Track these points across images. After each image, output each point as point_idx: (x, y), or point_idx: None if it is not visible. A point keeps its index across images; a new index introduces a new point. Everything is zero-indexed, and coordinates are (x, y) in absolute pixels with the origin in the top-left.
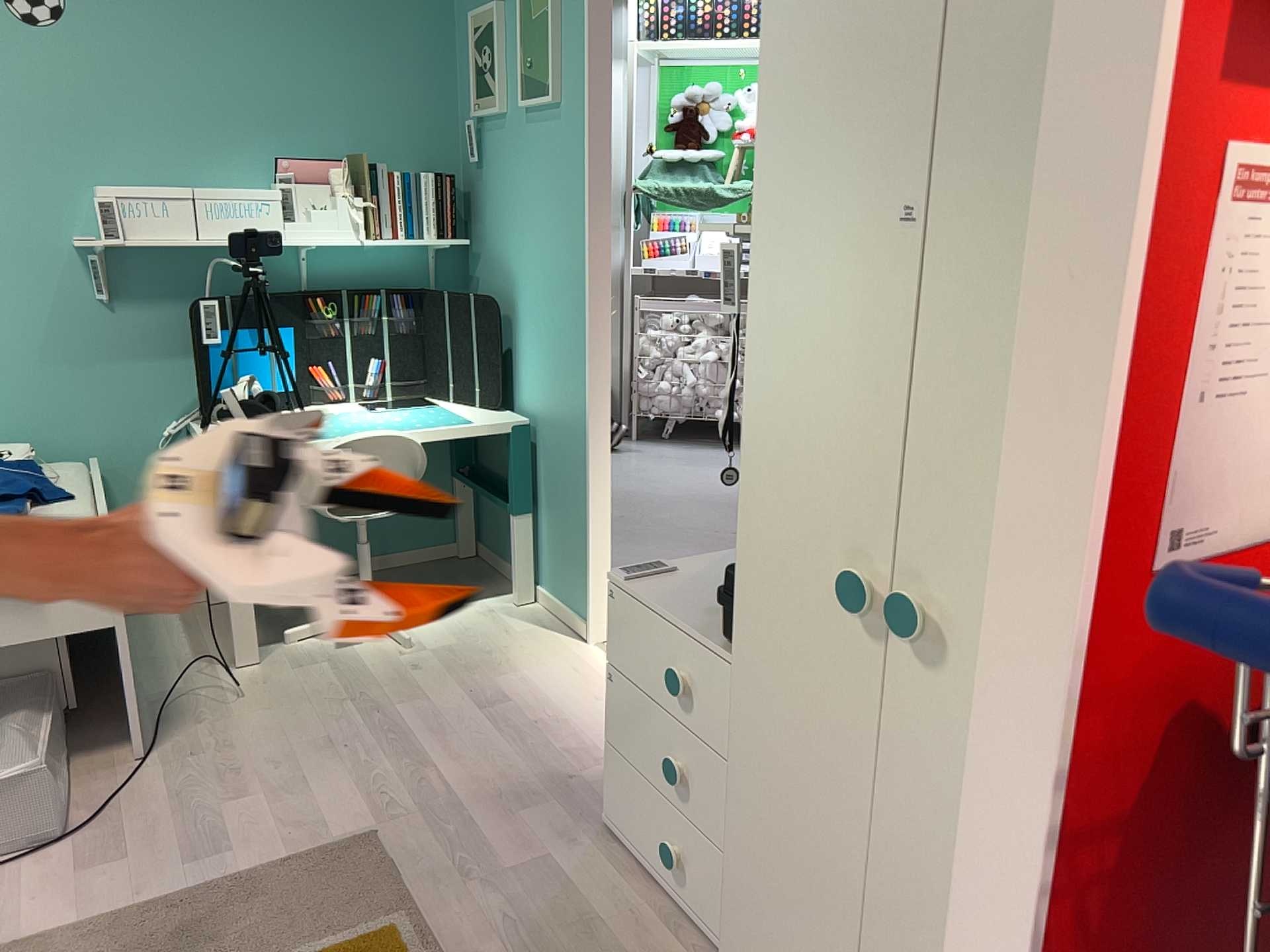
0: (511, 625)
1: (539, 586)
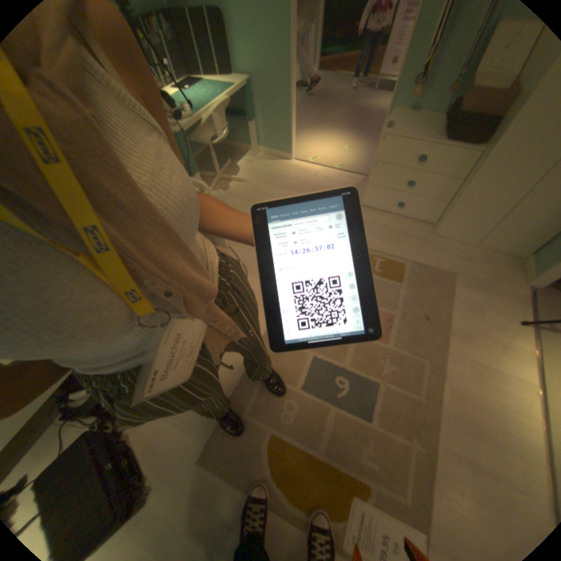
0: (262, 163)
1: (258, 147)
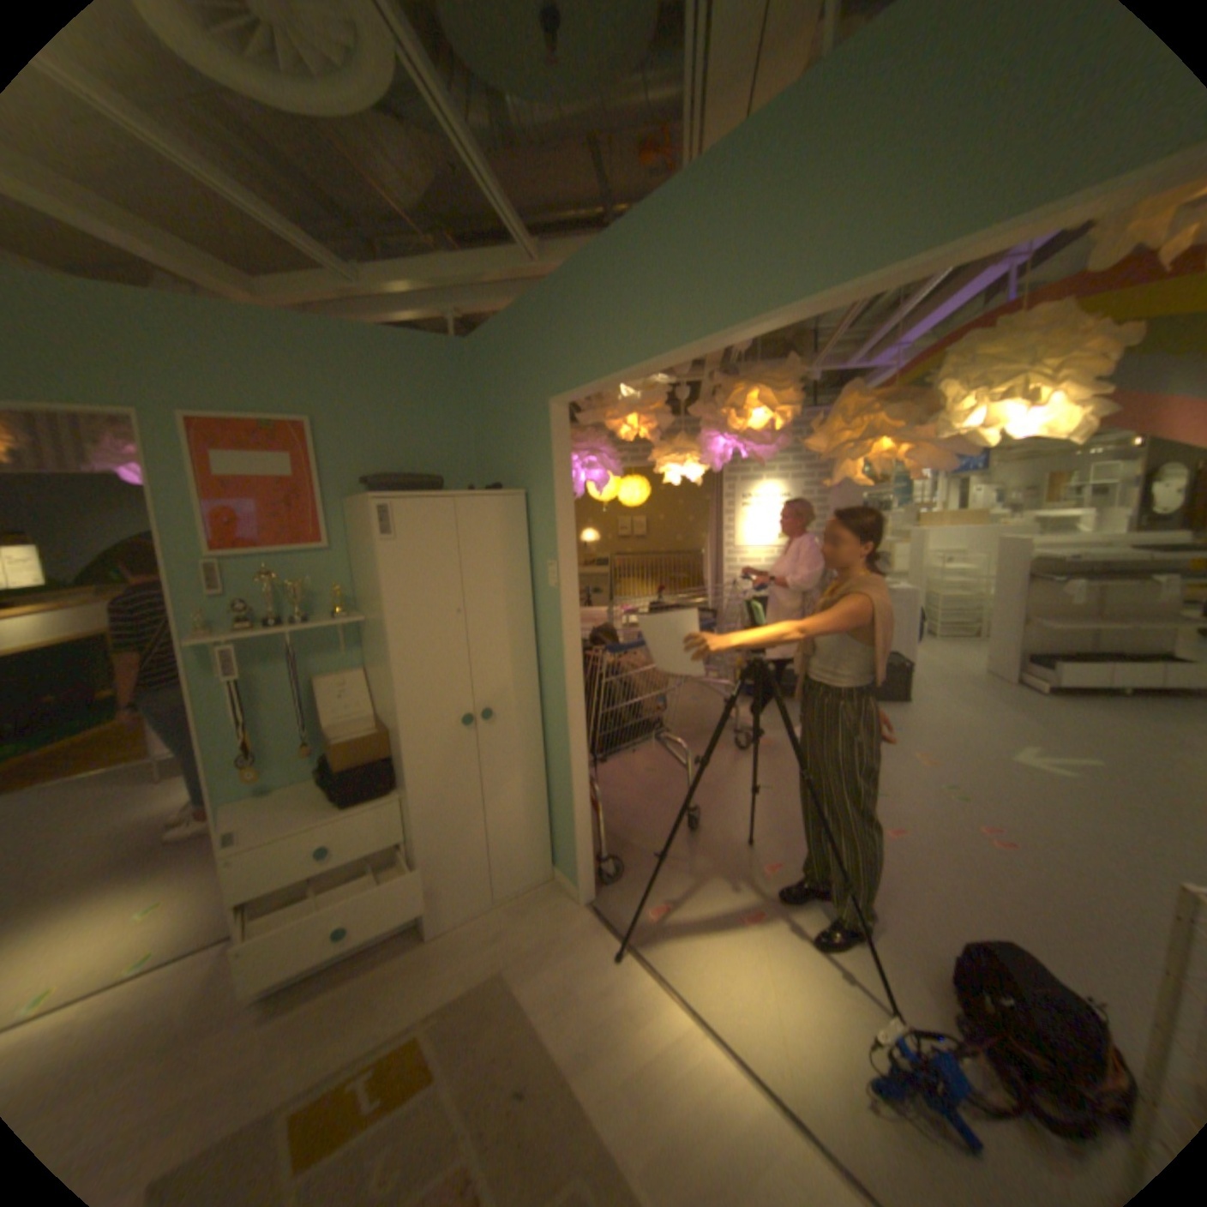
0: None
1: None
